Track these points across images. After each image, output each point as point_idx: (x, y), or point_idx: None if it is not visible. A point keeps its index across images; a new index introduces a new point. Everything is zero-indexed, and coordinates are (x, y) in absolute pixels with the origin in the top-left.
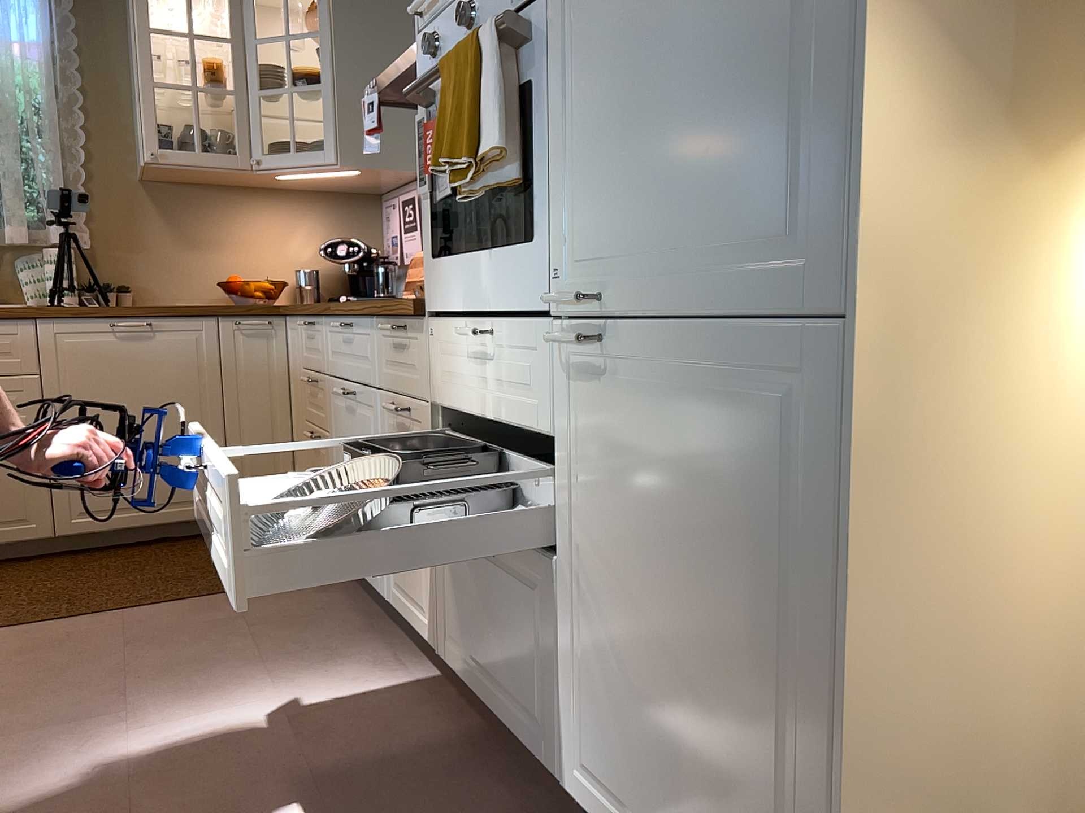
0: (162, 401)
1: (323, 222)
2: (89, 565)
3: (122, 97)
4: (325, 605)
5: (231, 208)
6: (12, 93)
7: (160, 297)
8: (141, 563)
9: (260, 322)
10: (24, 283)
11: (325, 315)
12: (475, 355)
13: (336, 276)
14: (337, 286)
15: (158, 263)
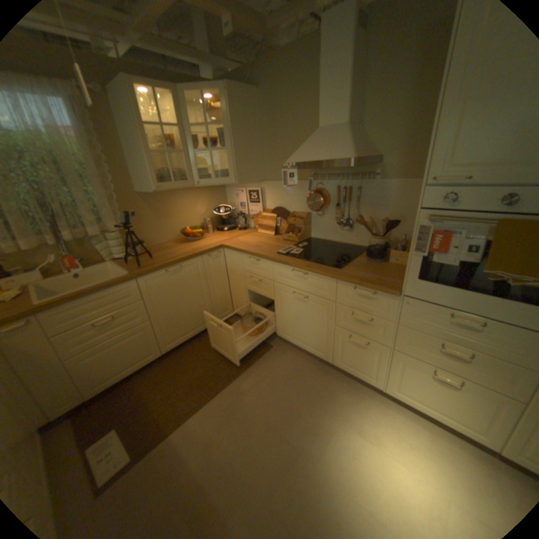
0: (188, 293)
1: (206, 197)
2: (180, 361)
3: (117, 153)
4: (292, 361)
5: (173, 198)
6: (68, 160)
7: (154, 242)
8: (199, 354)
9: (217, 253)
10: (99, 252)
11: (278, 263)
12: (455, 322)
13: (213, 217)
14: (214, 221)
15: (150, 228)
